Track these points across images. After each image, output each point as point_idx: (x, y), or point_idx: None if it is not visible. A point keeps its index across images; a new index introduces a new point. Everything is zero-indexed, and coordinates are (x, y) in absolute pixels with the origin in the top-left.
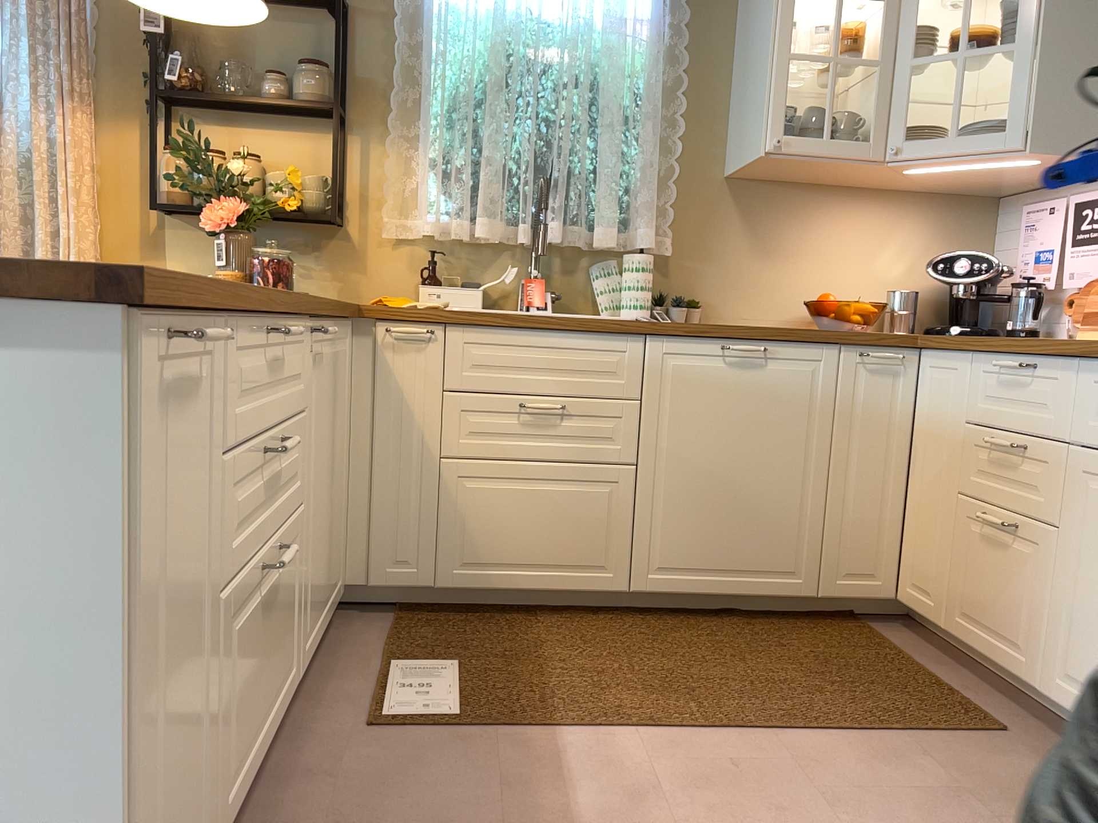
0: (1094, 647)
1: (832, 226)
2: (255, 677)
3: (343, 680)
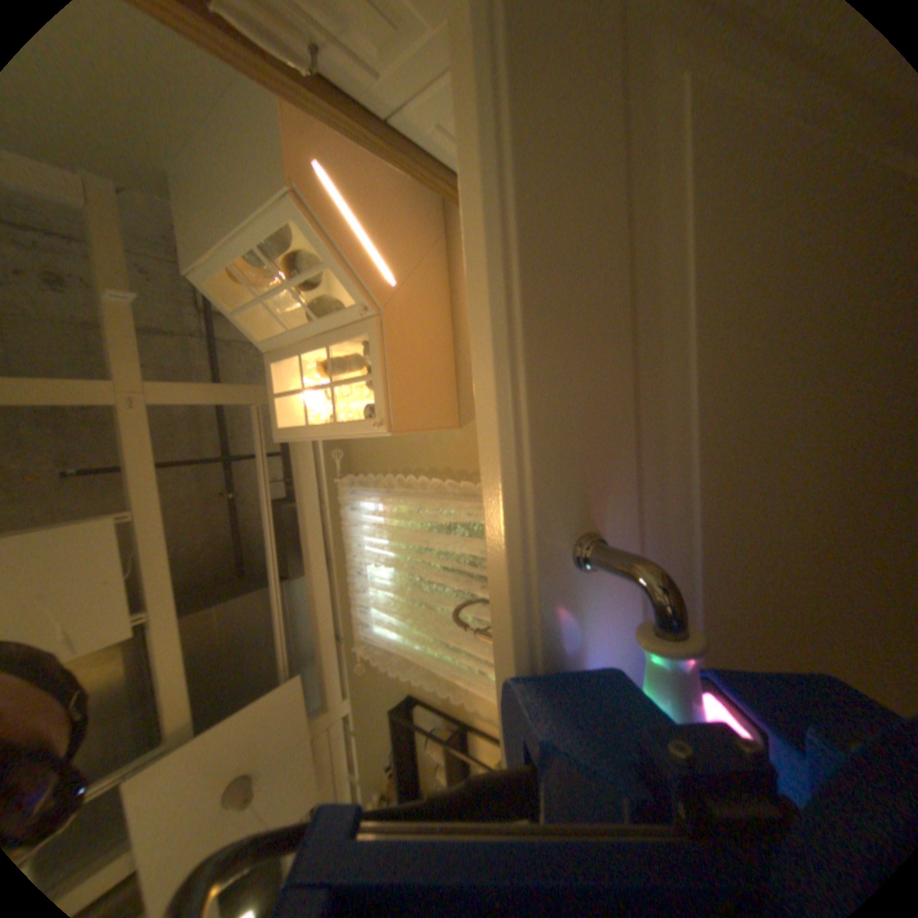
0: None
1: None
2: None
3: None
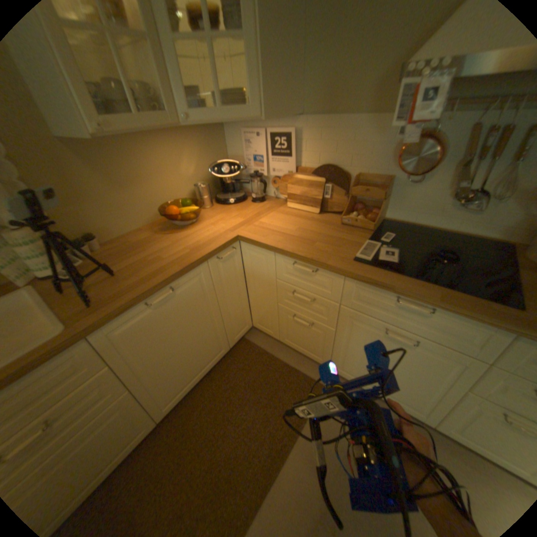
0: (355, 365)
1: (150, 156)
2: None
3: None
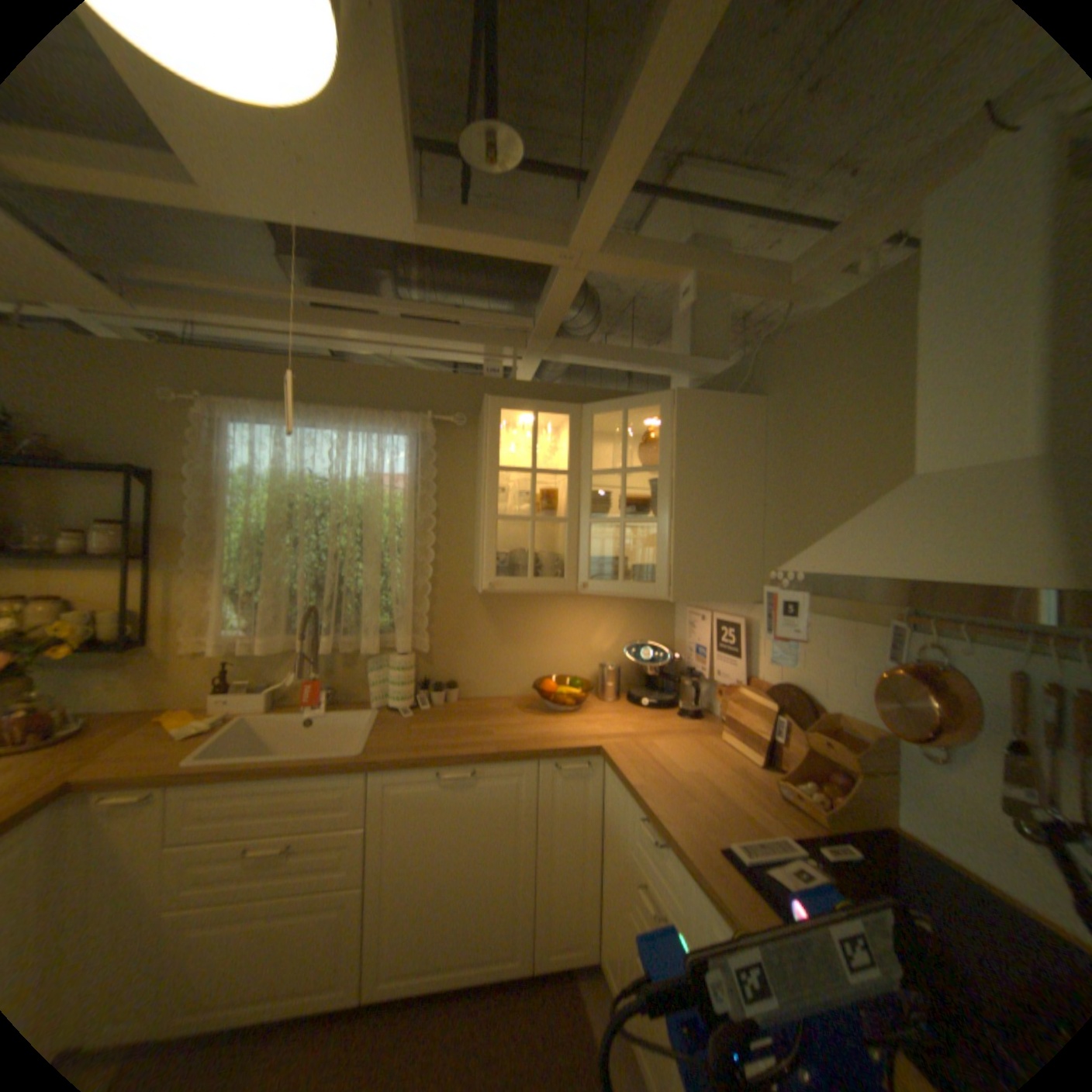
0: None
1: (557, 618)
2: None
3: None
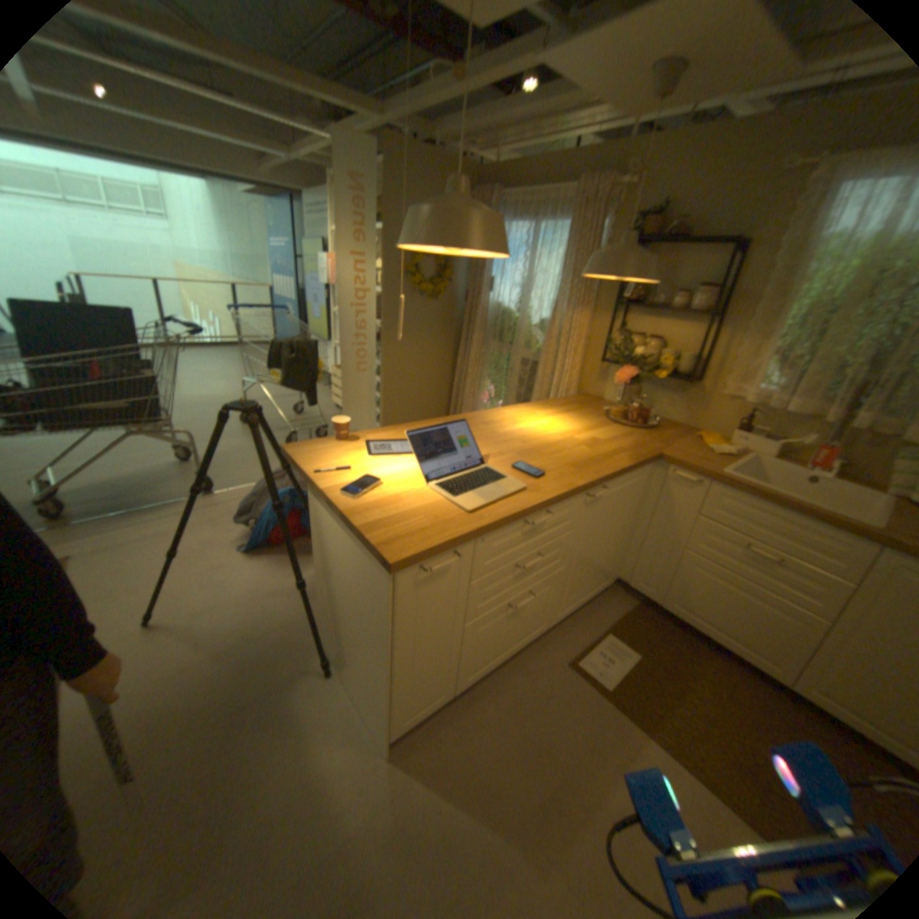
0: None
1: None
2: (505, 638)
3: (583, 632)
